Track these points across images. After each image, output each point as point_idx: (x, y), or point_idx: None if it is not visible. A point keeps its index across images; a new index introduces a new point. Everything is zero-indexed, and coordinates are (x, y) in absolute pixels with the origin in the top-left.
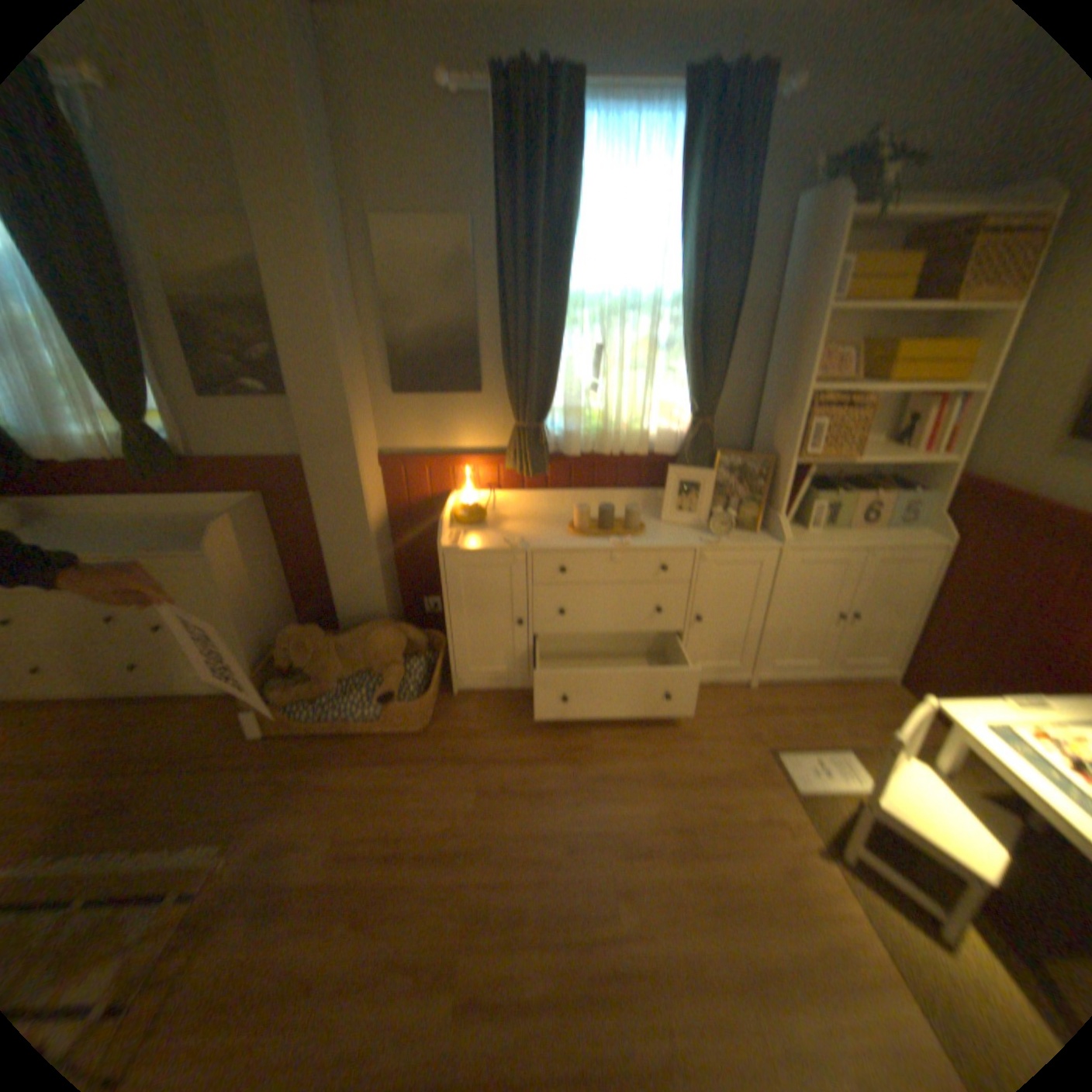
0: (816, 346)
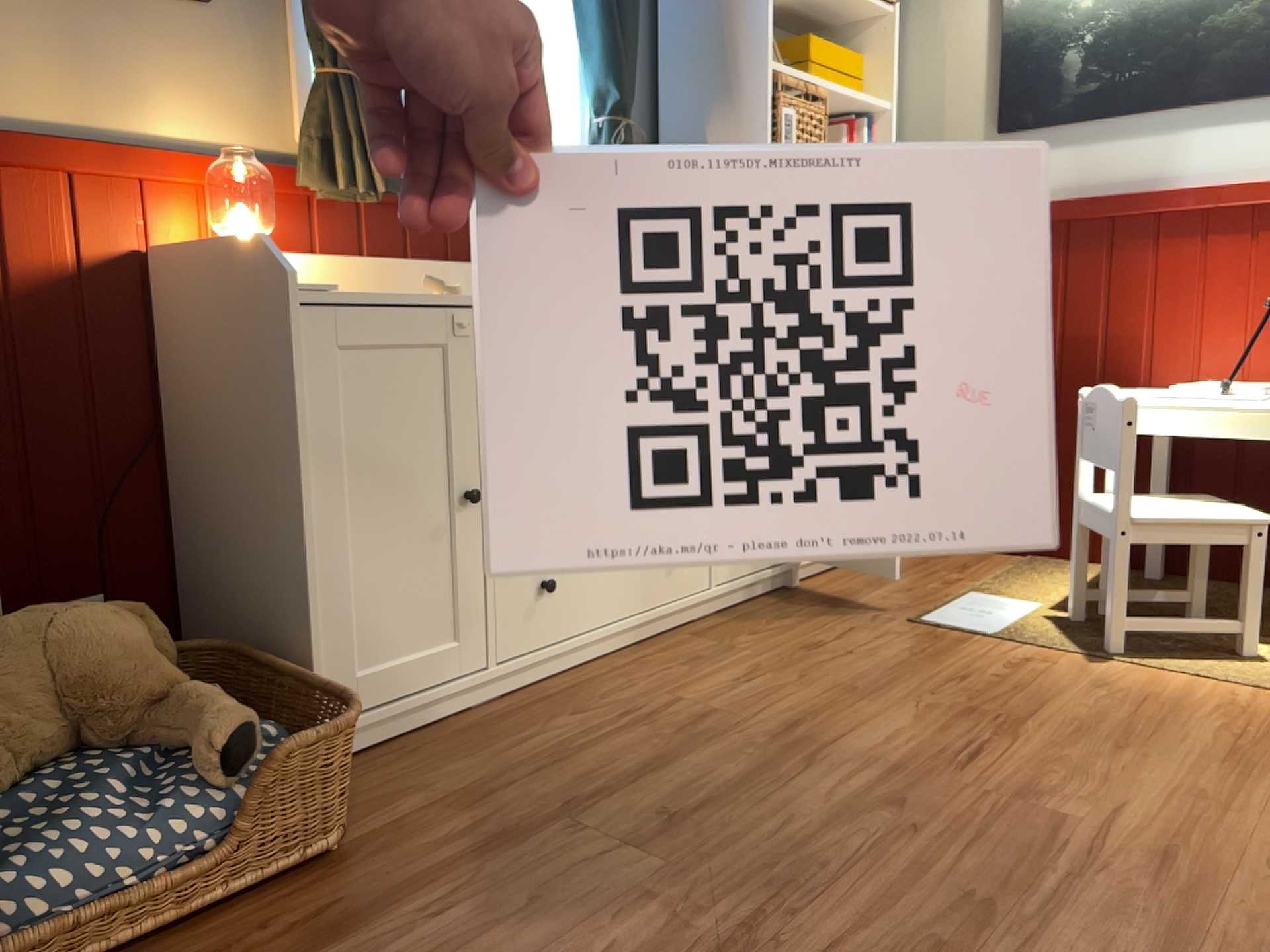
0: (763, 3)
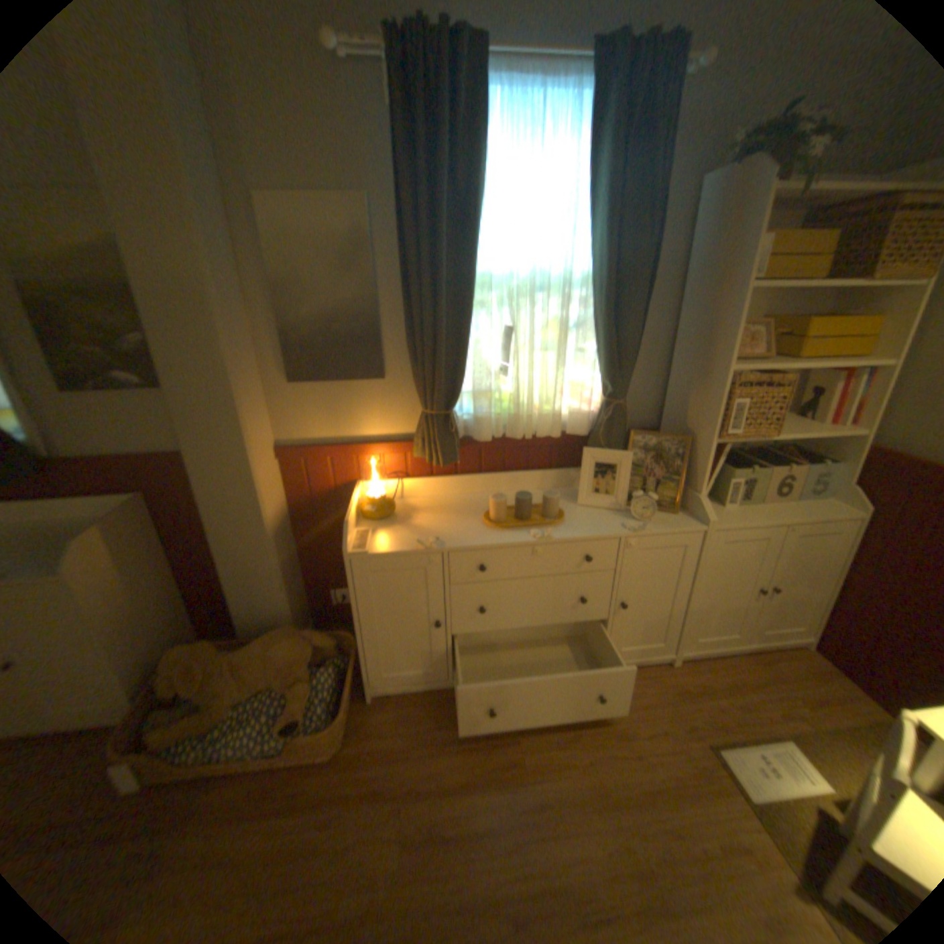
0: (737, 324)
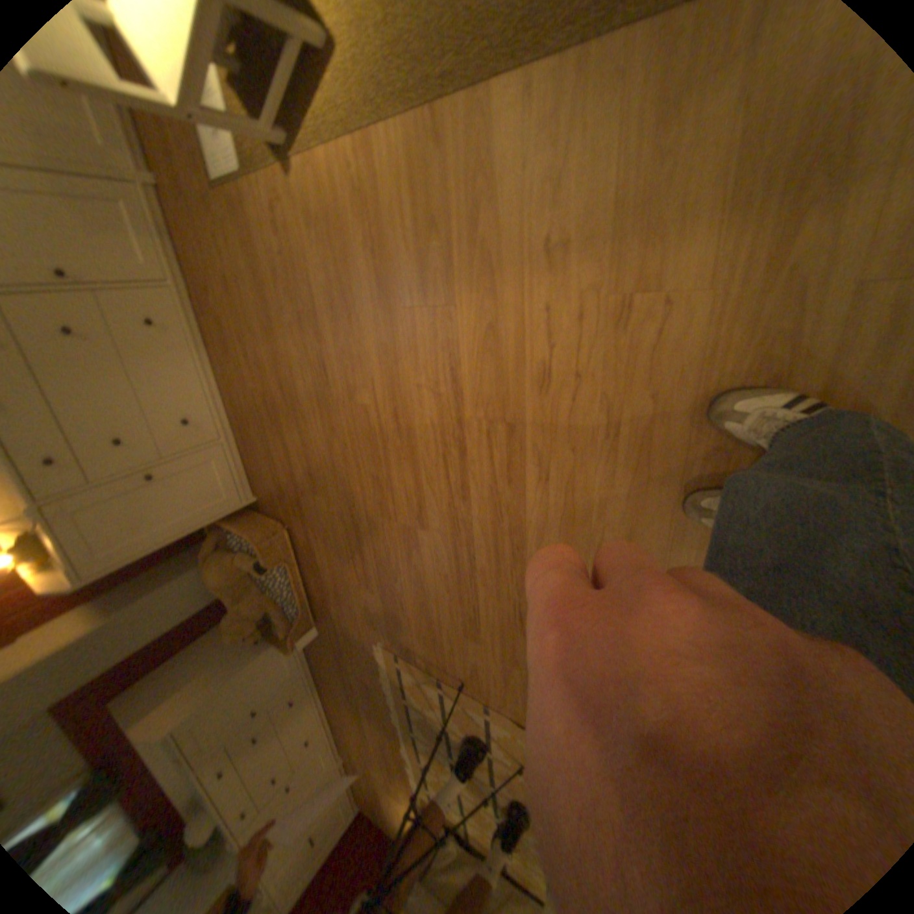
0: None
